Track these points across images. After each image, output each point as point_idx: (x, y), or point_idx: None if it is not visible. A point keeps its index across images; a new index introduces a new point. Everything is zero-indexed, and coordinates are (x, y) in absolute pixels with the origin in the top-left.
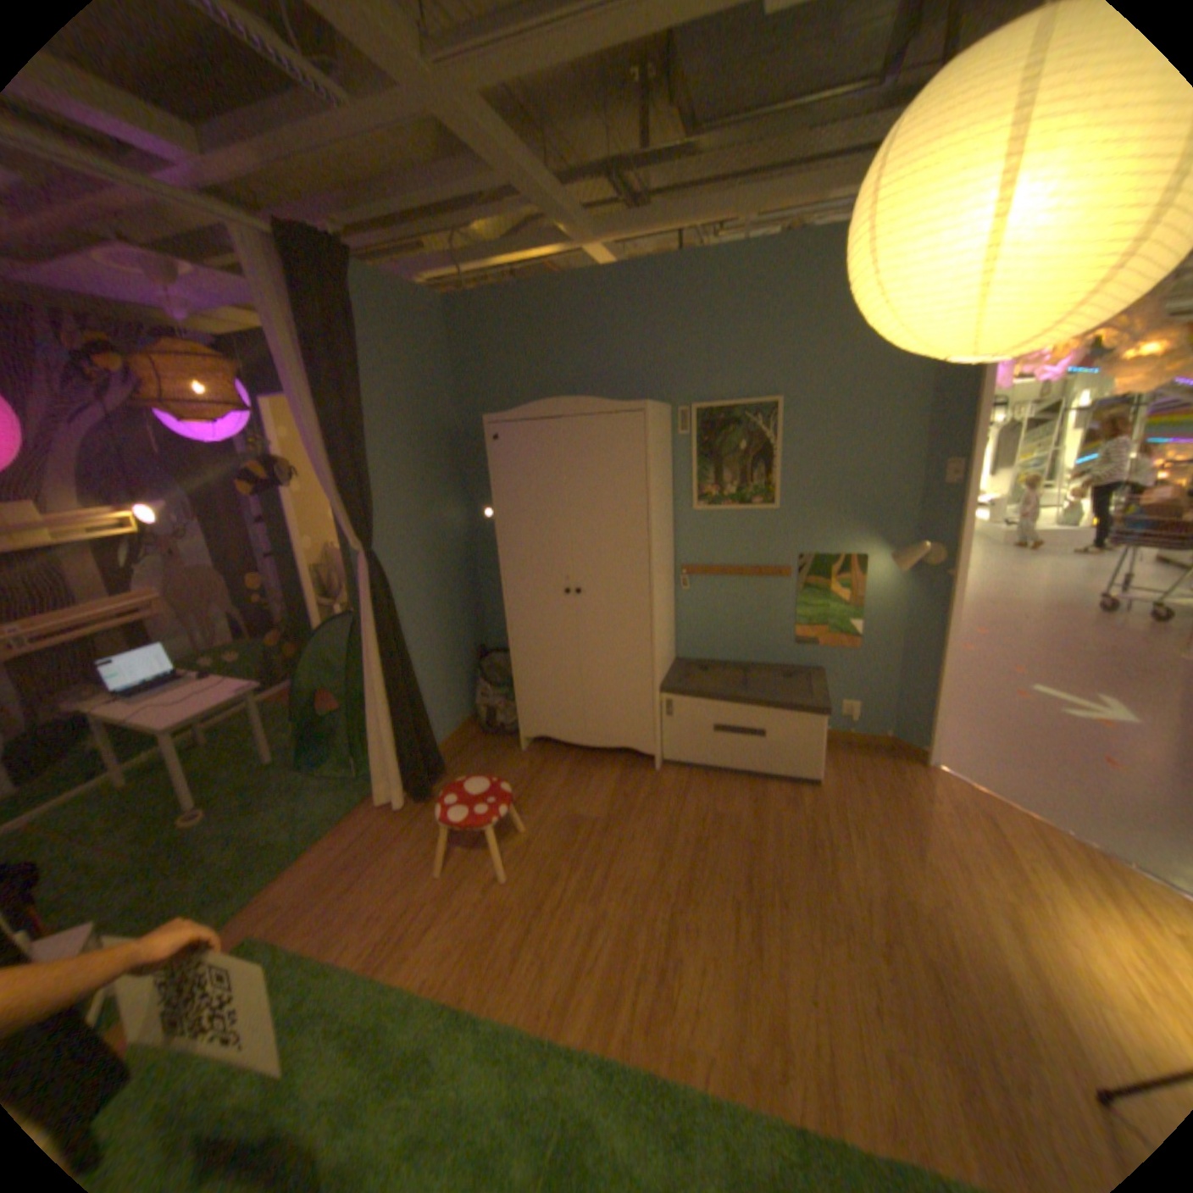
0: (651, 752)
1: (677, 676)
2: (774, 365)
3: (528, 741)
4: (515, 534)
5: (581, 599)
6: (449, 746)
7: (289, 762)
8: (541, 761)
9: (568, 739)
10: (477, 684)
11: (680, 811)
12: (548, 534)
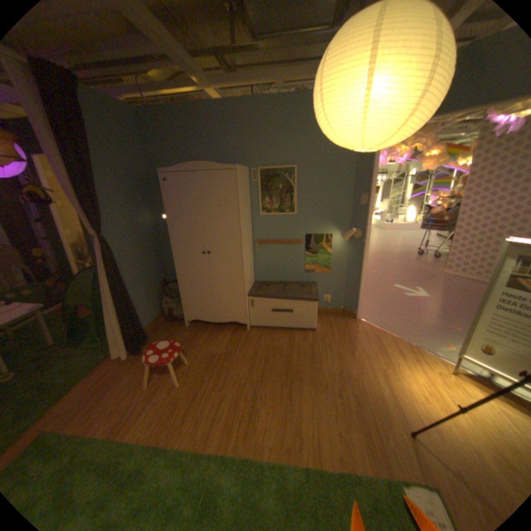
0: (245, 323)
1: (255, 289)
2: (292, 151)
3: (189, 322)
4: (177, 226)
5: (210, 256)
6: (150, 328)
7: (64, 342)
8: (195, 331)
9: (207, 320)
10: (163, 298)
11: (258, 347)
12: (193, 226)
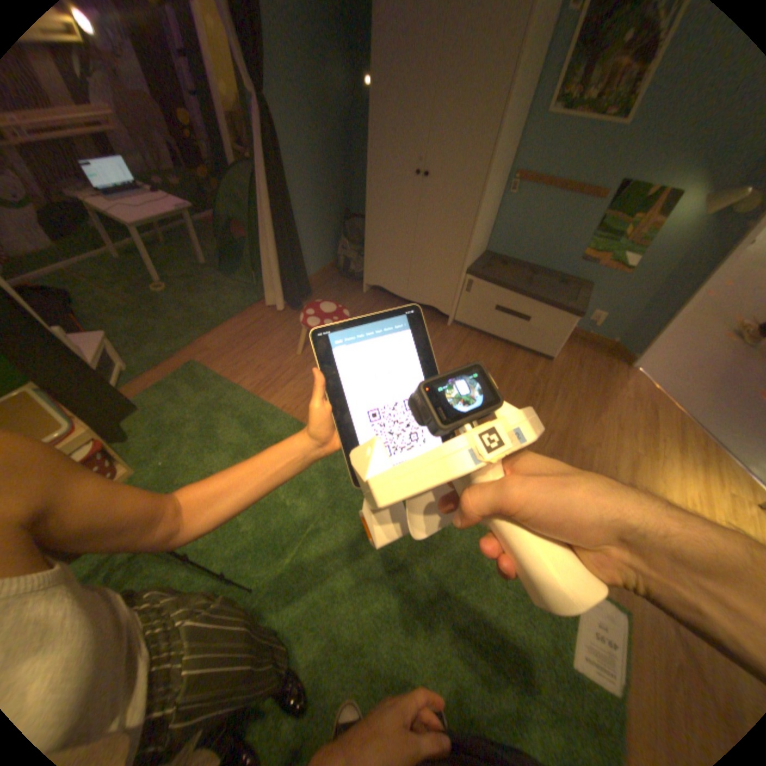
0: (447, 313)
1: (482, 264)
2: None
3: (368, 287)
4: (385, 105)
5: (427, 182)
6: (316, 278)
7: (215, 265)
8: (374, 302)
9: (394, 292)
10: (340, 239)
11: (454, 353)
12: (413, 110)
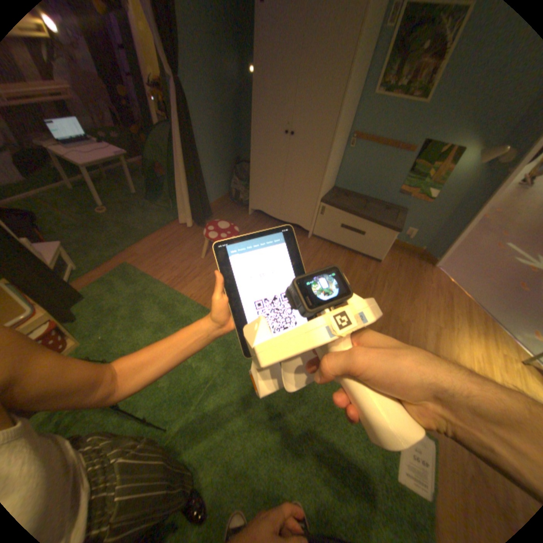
0: (307, 229)
1: (331, 195)
2: None
3: (252, 211)
4: (263, 86)
5: (292, 139)
6: (215, 204)
7: (143, 194)
8: (256, 221)
9: (270, 214)
10: (232, 177)
11: (313, 257)
12: (283, 89)
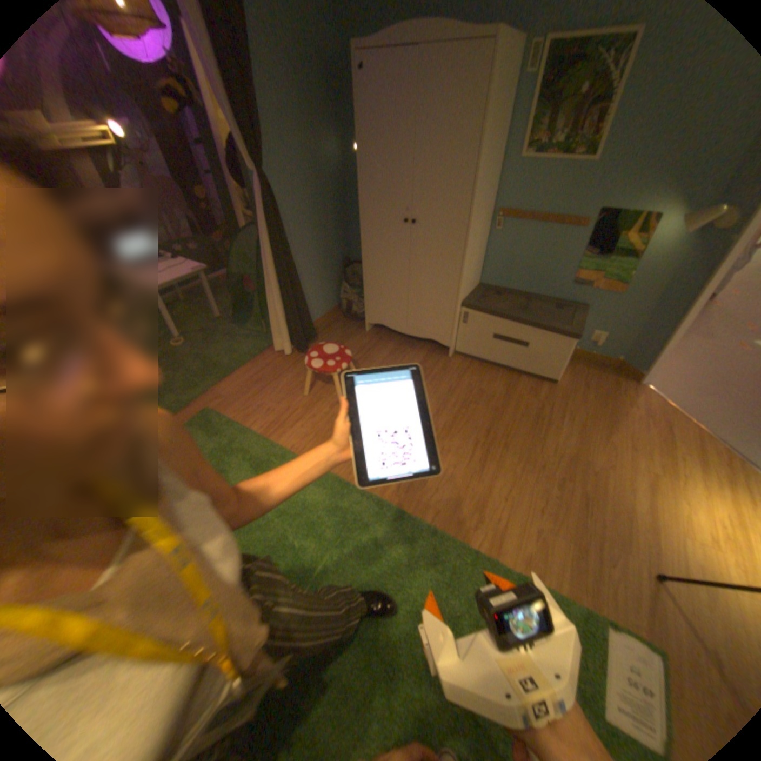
0: (447, 345)
1: (476, 296)
2: None
3: (370, 326)
4: (371, 167)
5: (415, 228)
6: (322, 321)
7: (229, 317)
8: (377, 339)
9: (395, 328)
10: (342, 284)
11: (457, 383)
12: (396, 168)
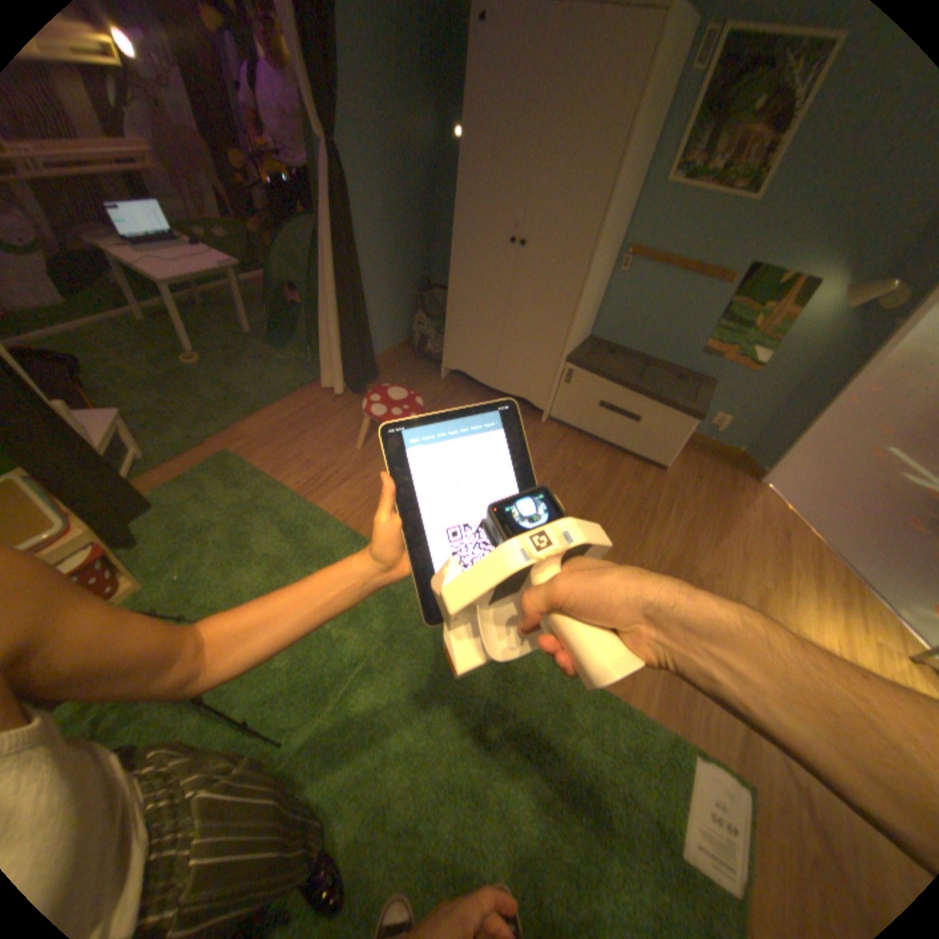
0: (541, 408)
1: (585, 352)
2: None
3: (447, 371)
4: (477, 161)
5: (523, 253)
6: (385, 358)
7: (263, 335)
8: (454, 390)
9: (479, 379)
10: (416, 312)
11: (548, 456)
12: (510, 168)
